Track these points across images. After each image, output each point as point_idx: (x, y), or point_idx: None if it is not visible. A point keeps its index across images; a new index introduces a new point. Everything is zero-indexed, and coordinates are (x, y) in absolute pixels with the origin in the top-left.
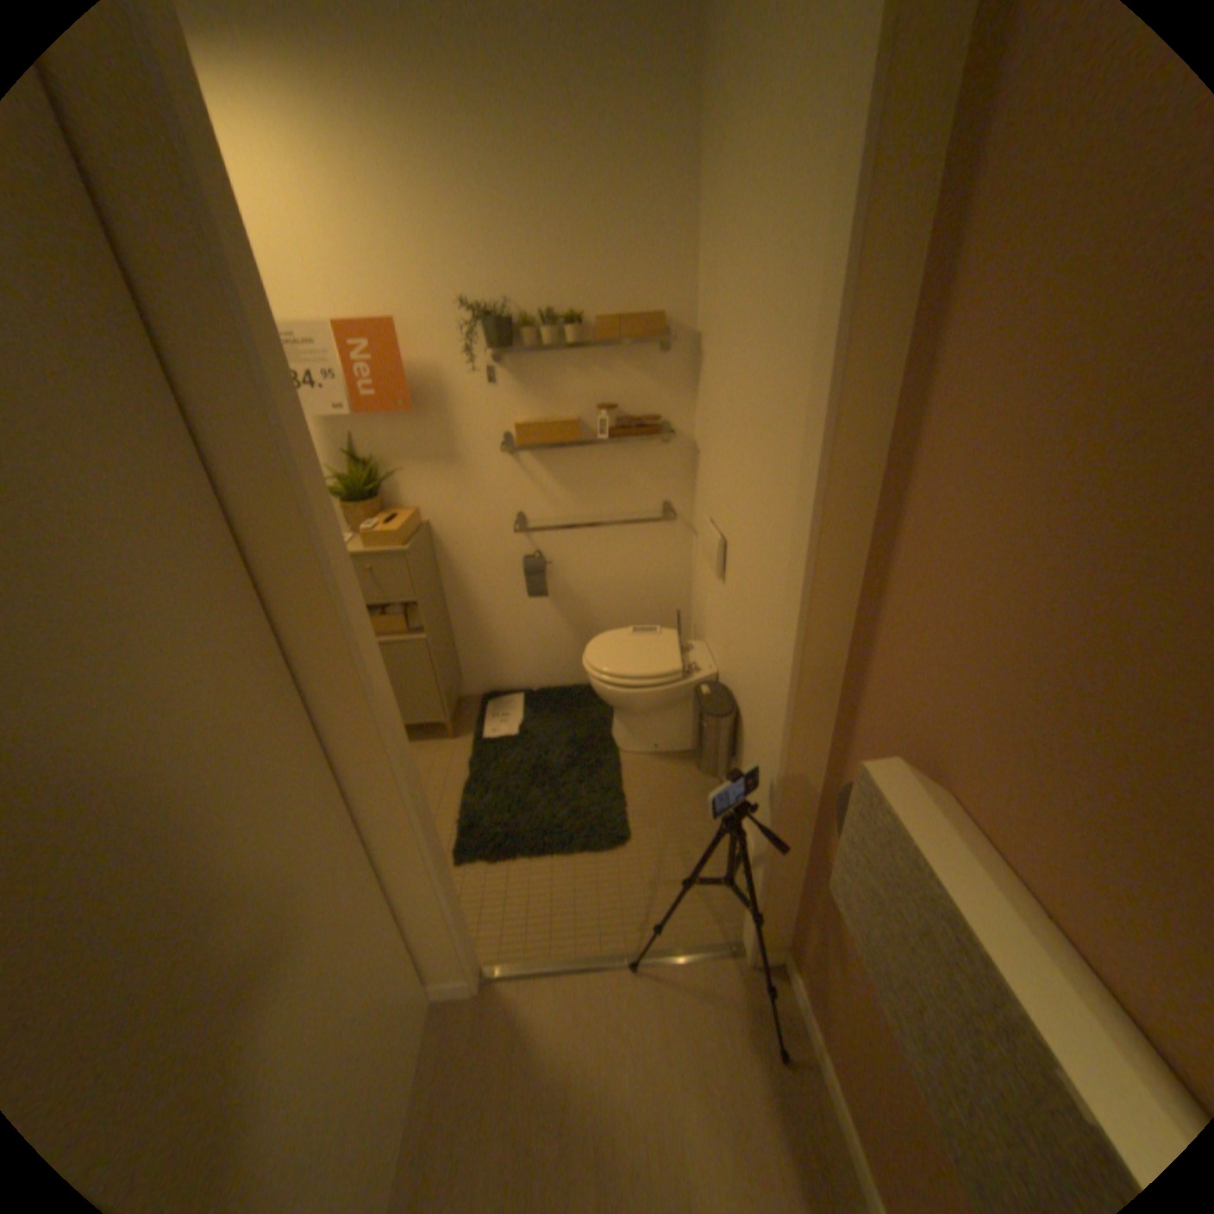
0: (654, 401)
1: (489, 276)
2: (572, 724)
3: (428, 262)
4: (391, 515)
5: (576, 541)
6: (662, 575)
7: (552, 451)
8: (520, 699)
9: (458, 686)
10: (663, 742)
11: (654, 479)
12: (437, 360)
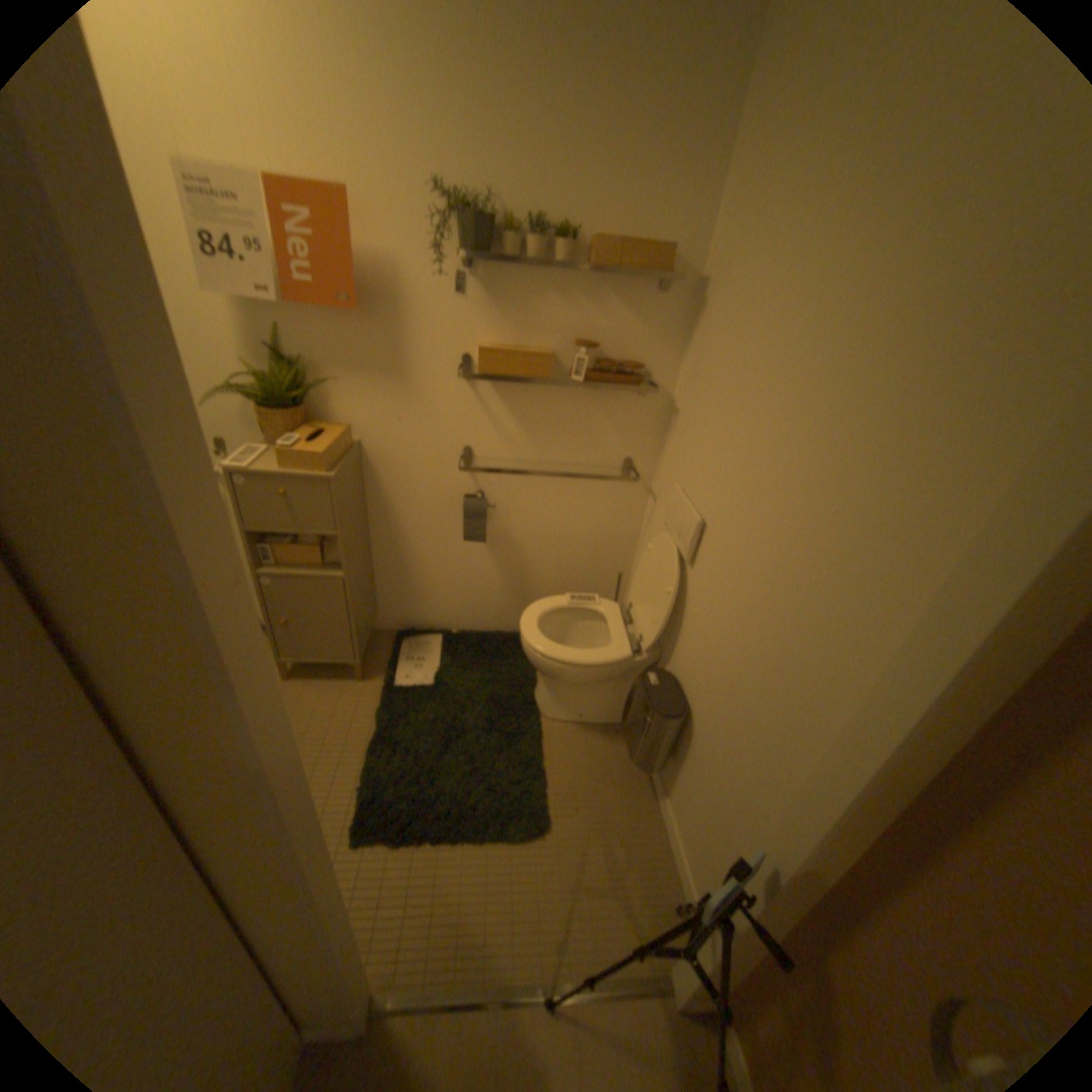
0: (639, 345)
1: (475, 156)
2: (493, 678)
3: (400, 122)
4: (317, 428)
5: (524, 485)
6: (608, 533)
7: (515, 383)
8: (438, 641)
9: (372, 622)
10: (589, 713)
11: (621, 431)
12: (396, 251)
